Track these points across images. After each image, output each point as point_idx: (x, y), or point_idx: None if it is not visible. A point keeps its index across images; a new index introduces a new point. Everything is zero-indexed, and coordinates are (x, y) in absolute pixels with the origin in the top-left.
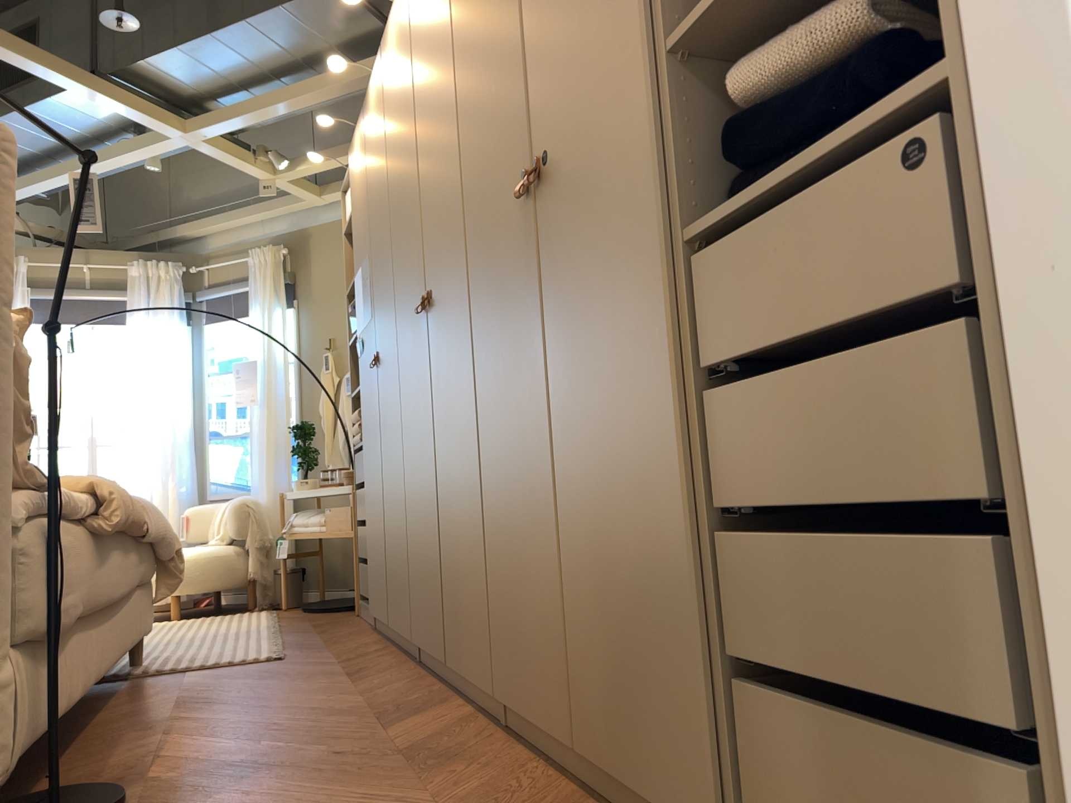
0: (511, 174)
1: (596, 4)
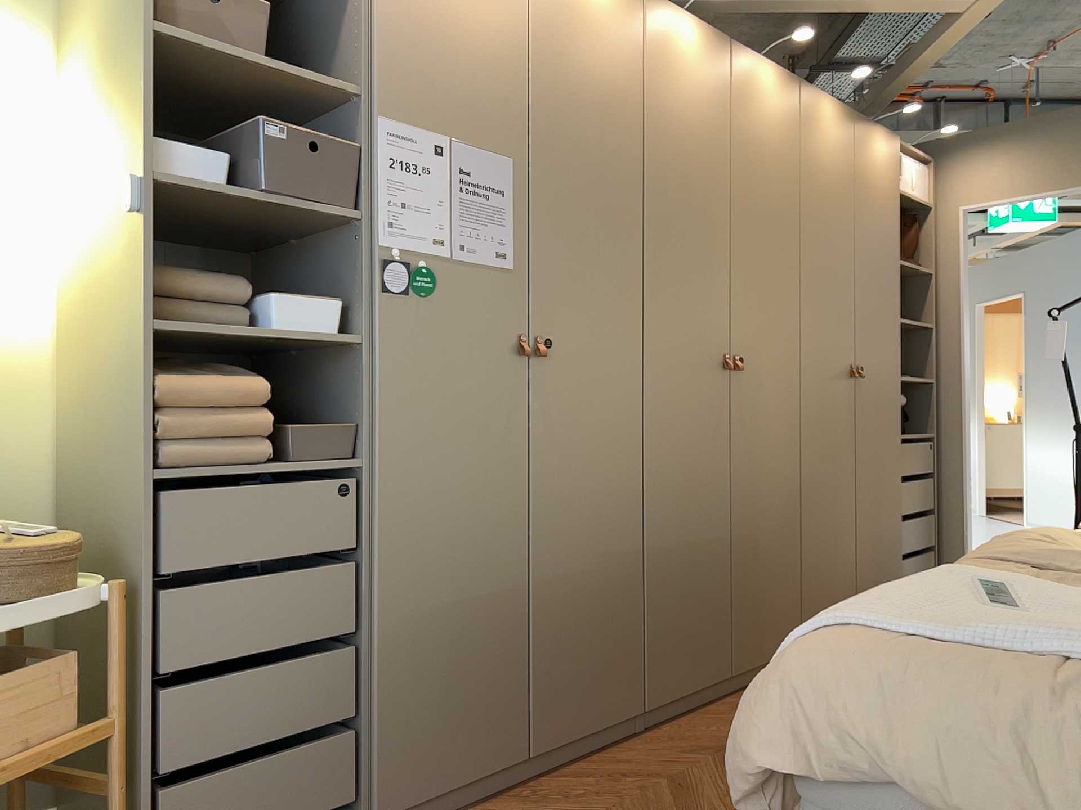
0: (843, 350)
1: (891, 335)
